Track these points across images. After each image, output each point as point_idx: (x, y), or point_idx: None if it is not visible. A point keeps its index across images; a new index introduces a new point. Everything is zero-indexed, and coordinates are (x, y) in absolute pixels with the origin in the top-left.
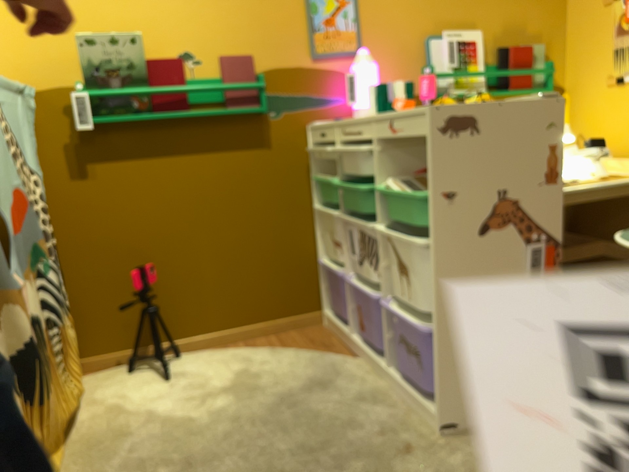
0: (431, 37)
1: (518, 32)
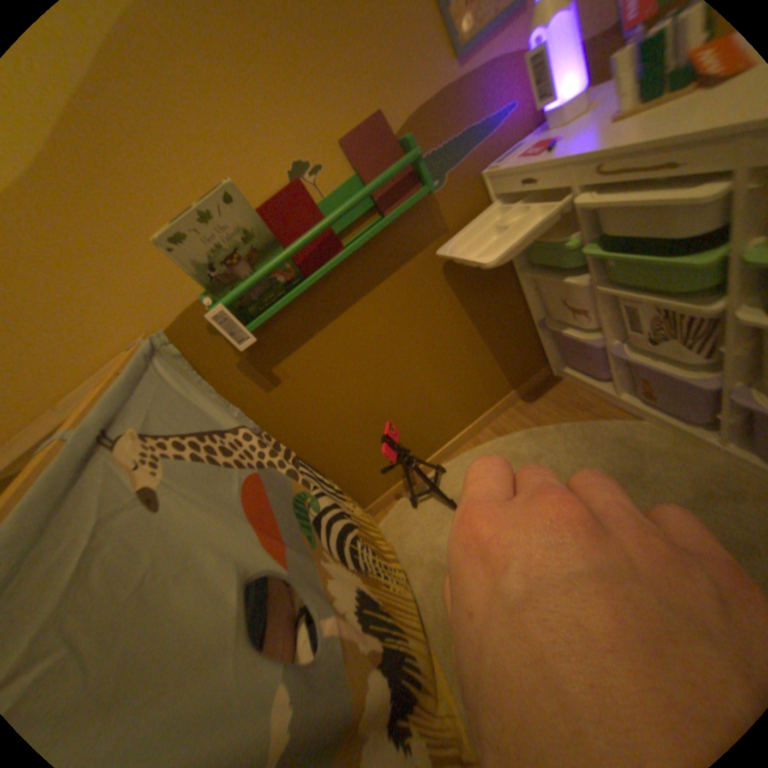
0: None
1: None
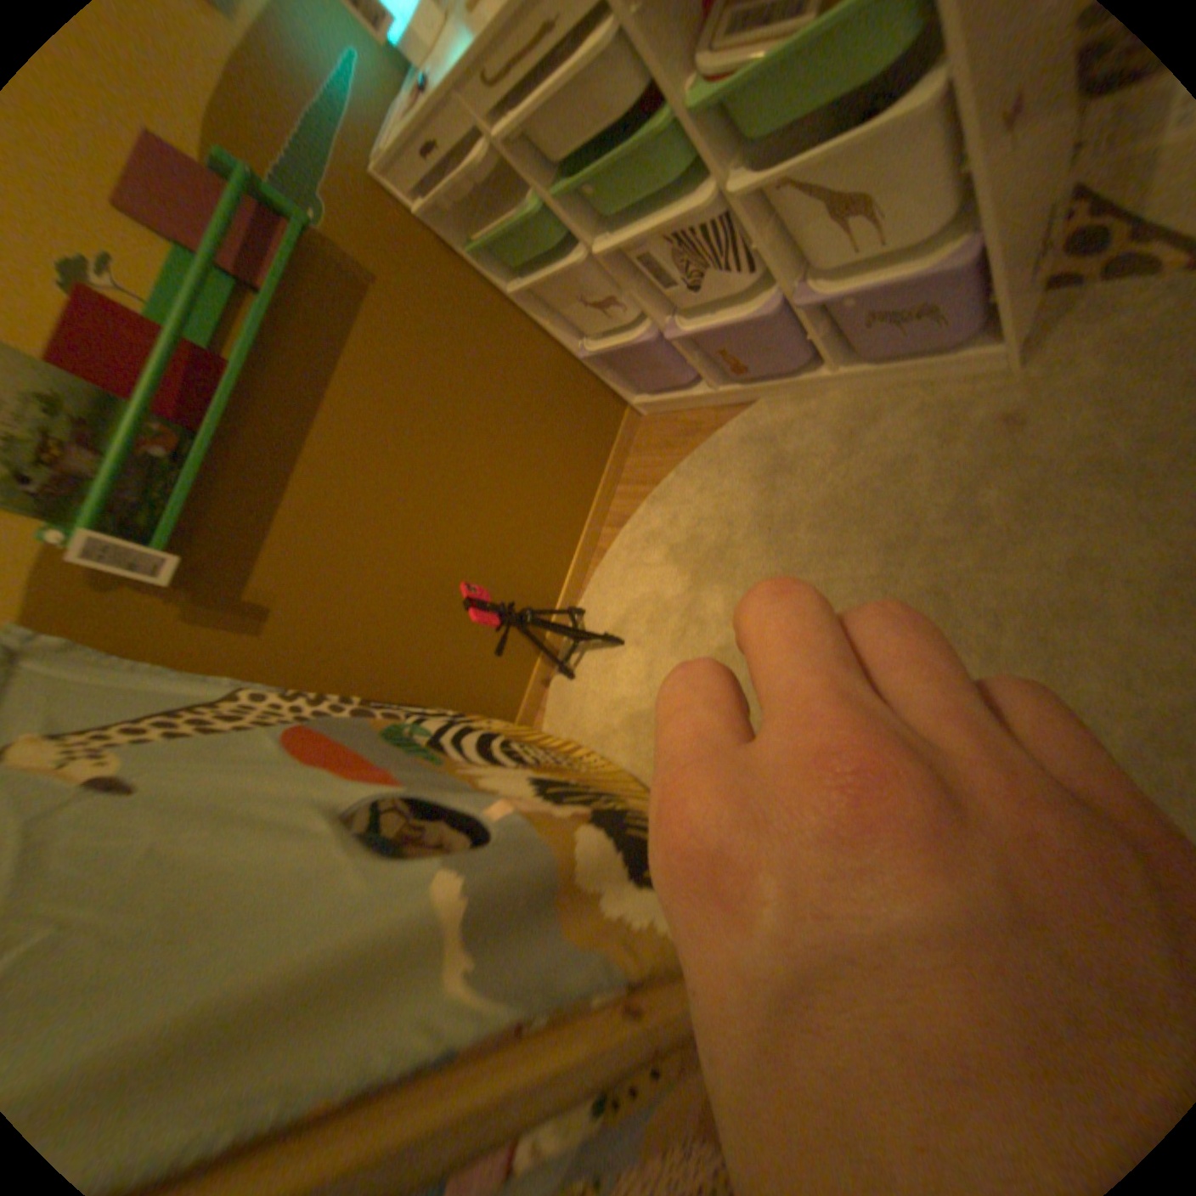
0: None
1: None
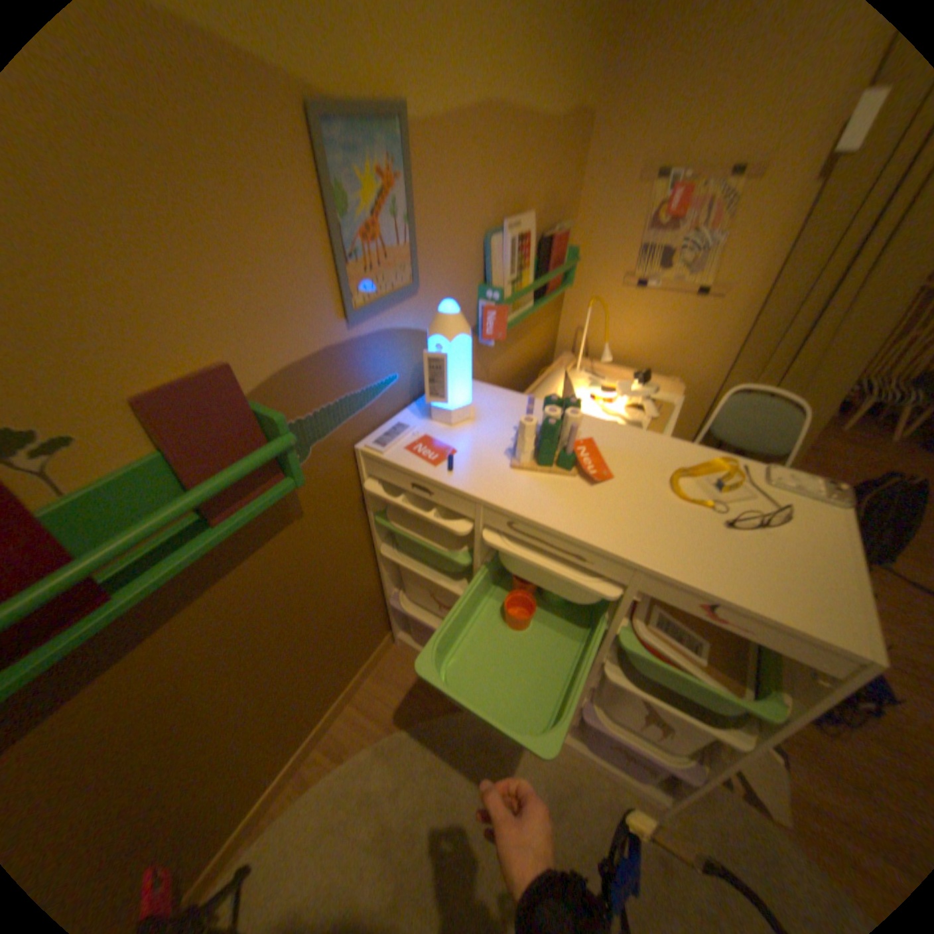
0: (493, 232)
1: (554, 205)
